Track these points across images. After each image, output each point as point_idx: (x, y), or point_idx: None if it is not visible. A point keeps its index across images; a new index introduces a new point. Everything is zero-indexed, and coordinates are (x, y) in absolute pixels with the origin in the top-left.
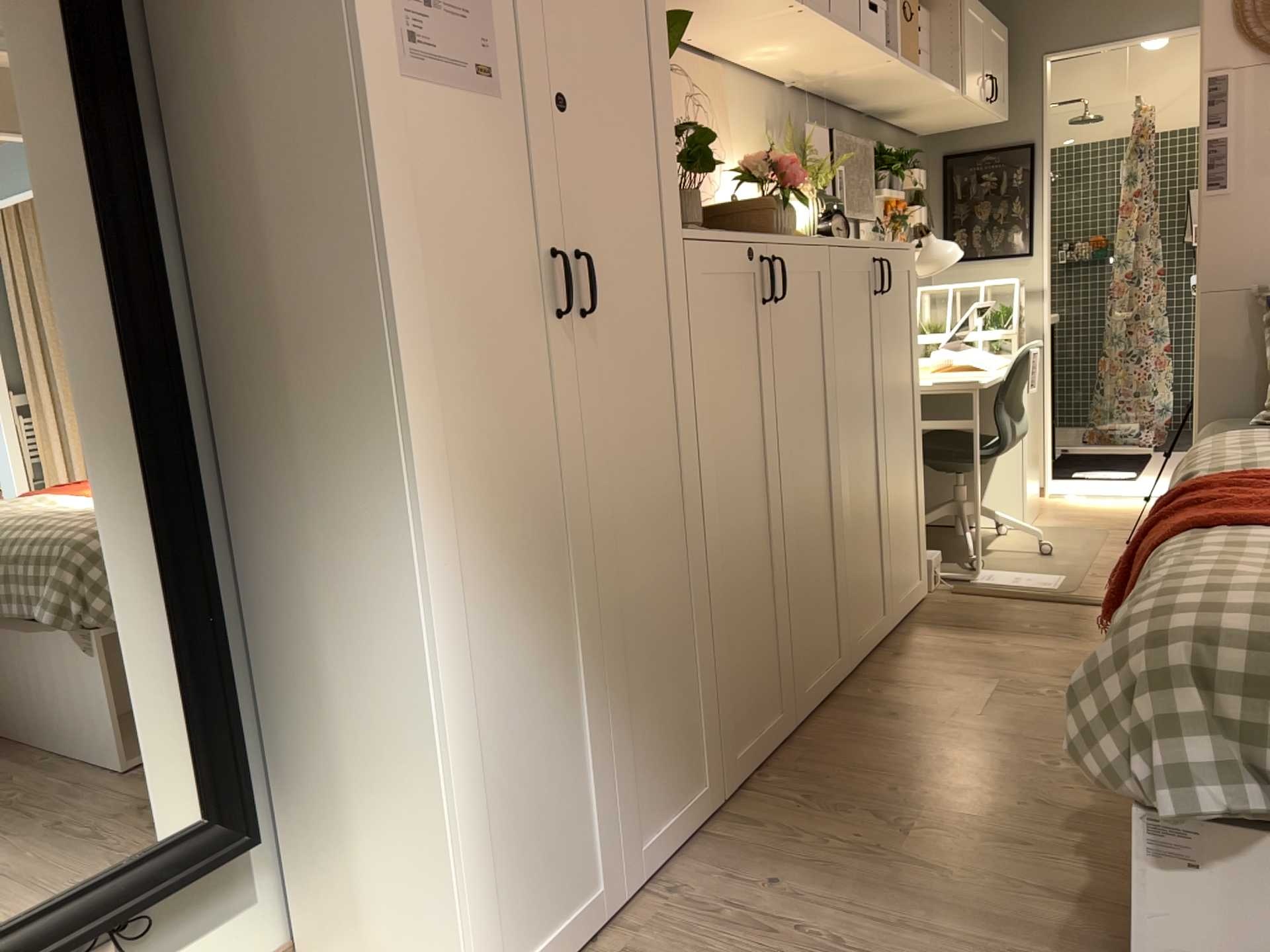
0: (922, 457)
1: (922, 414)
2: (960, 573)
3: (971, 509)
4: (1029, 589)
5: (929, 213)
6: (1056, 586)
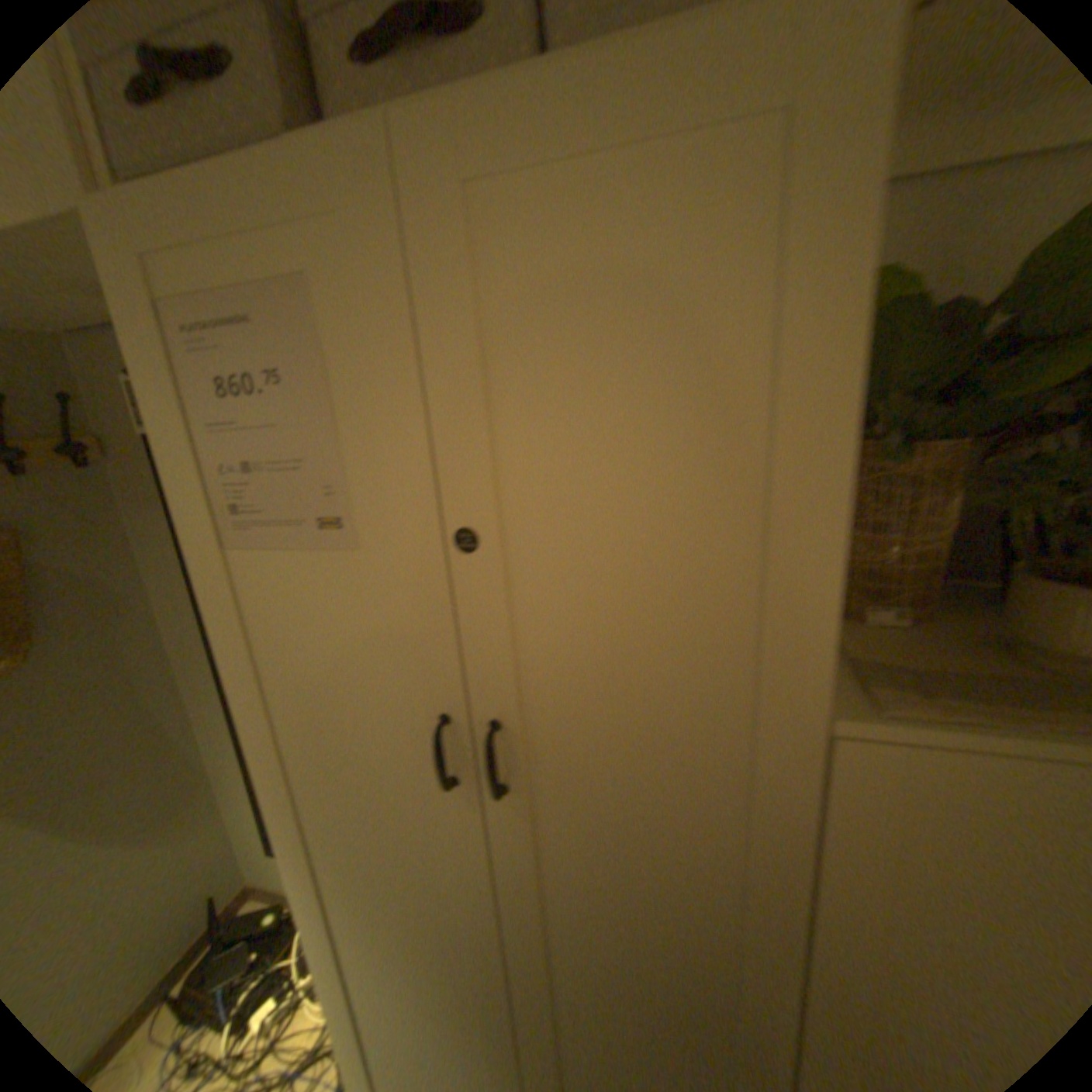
0: None
1: None
2: None
3: None
4: None
5: None
6: None
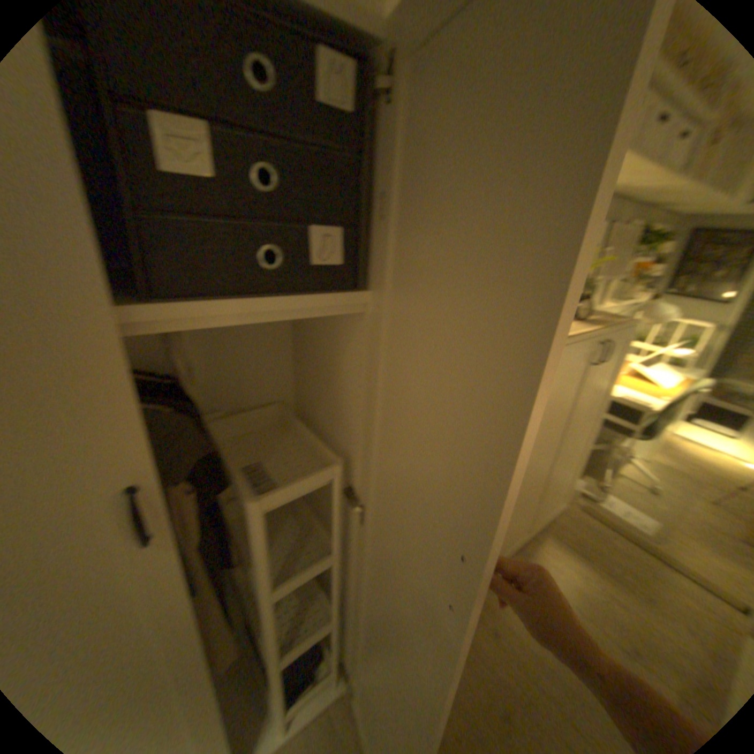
0: (592, 444)
1: (602, 421)
2: (594, 492)
3: (617, 452)
4: (632, 528)
5: (668, 262)
6: (651, 533)
